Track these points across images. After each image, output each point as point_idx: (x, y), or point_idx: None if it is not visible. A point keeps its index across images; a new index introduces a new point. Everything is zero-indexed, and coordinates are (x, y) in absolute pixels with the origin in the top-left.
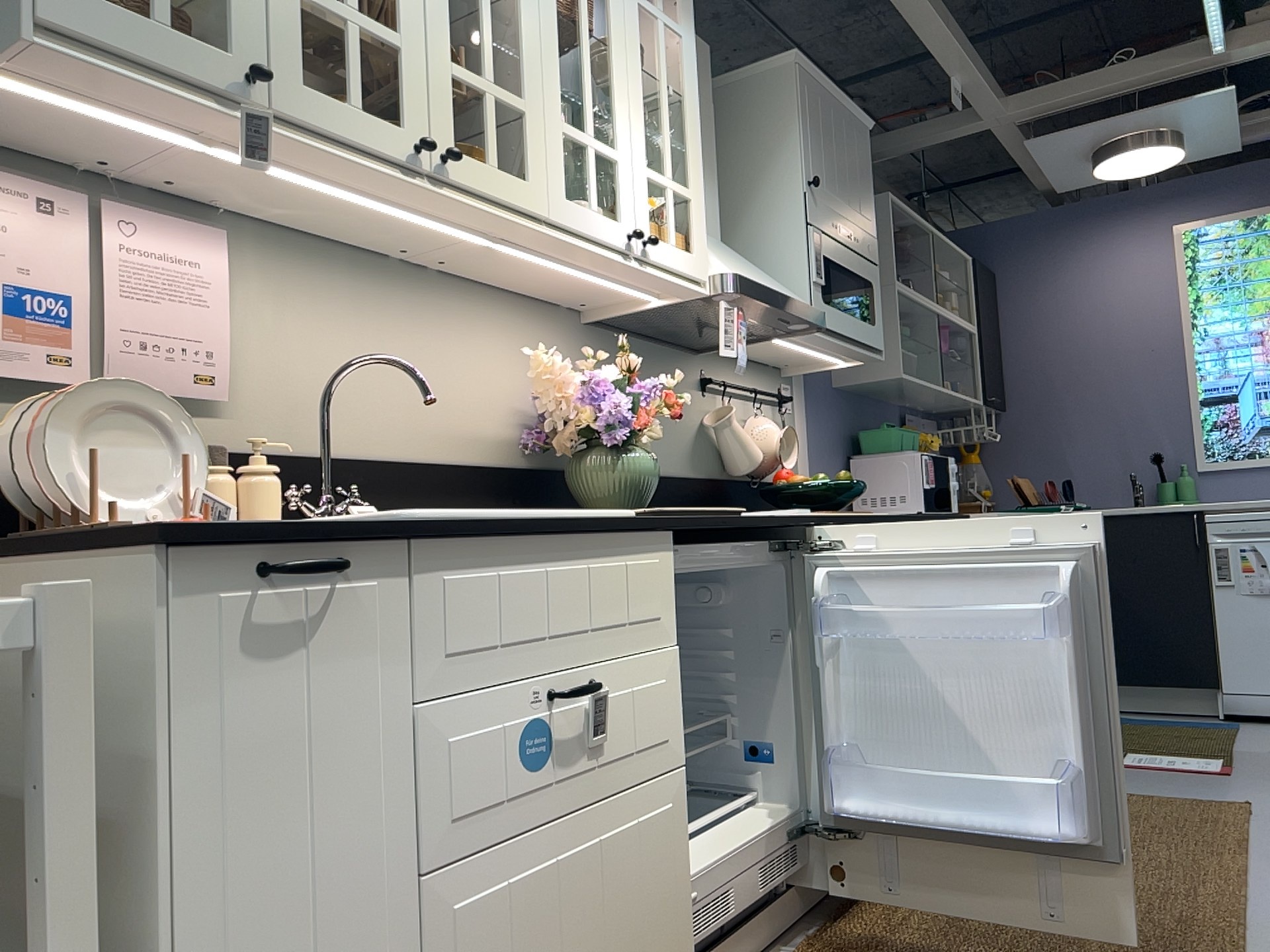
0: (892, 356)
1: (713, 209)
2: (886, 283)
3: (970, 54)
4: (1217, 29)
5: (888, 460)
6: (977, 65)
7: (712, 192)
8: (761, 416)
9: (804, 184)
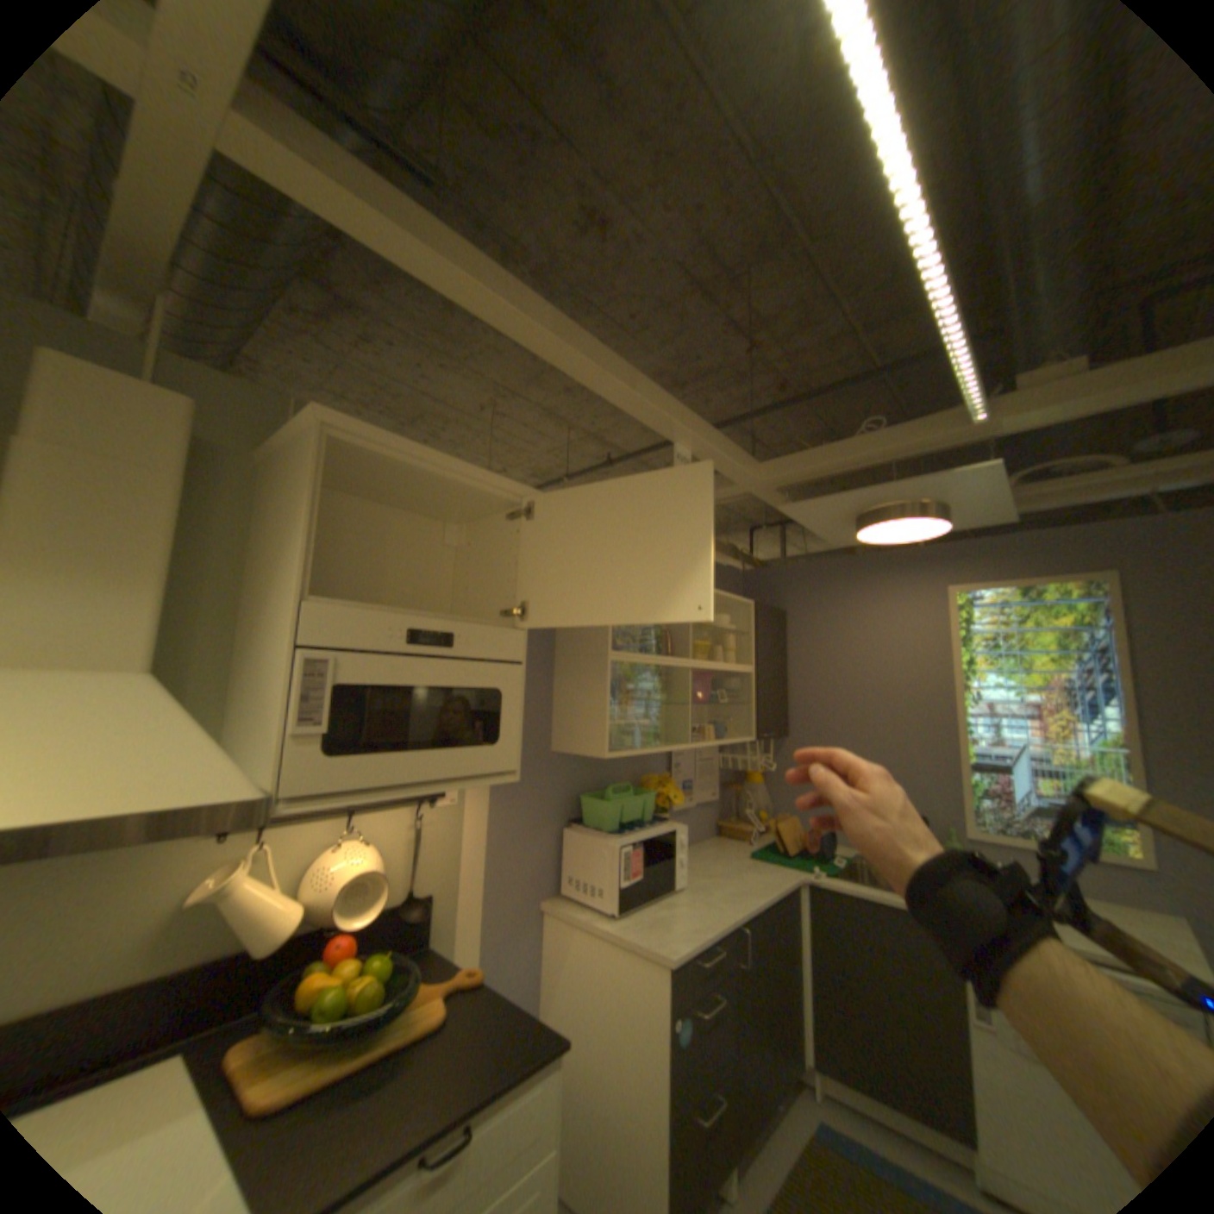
0: (597, 732)
1: (117, 627)
2: (599, 651)
3: (685, 416)
4: (977, 391)
5: (593, 840)
6: (702, 428)
7: (122, 601)
8: (350, 841)
9: (299, 587)
